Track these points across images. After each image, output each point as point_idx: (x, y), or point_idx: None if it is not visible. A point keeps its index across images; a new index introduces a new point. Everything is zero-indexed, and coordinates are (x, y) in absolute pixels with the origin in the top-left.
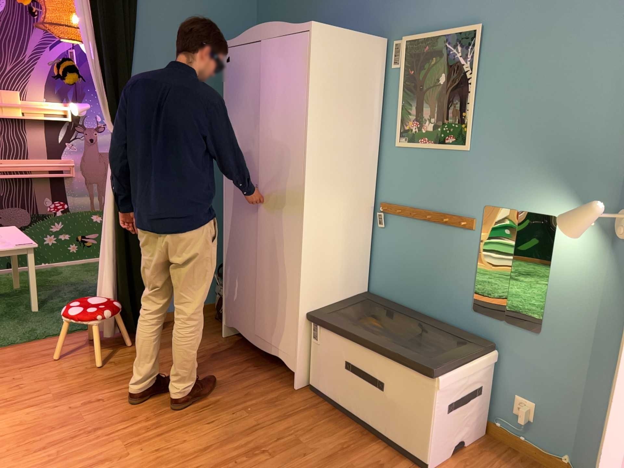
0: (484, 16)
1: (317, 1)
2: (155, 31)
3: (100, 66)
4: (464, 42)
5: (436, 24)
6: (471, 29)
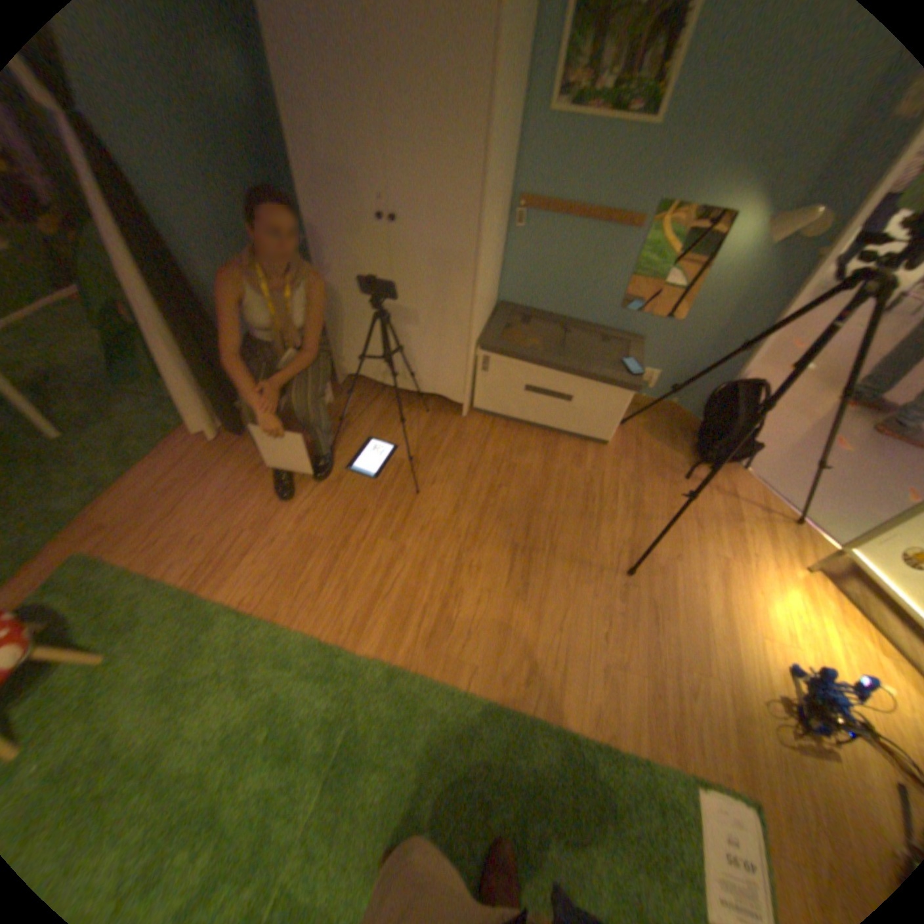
0: None
1: None
2: None
3: None
4: None
5: None
6: None
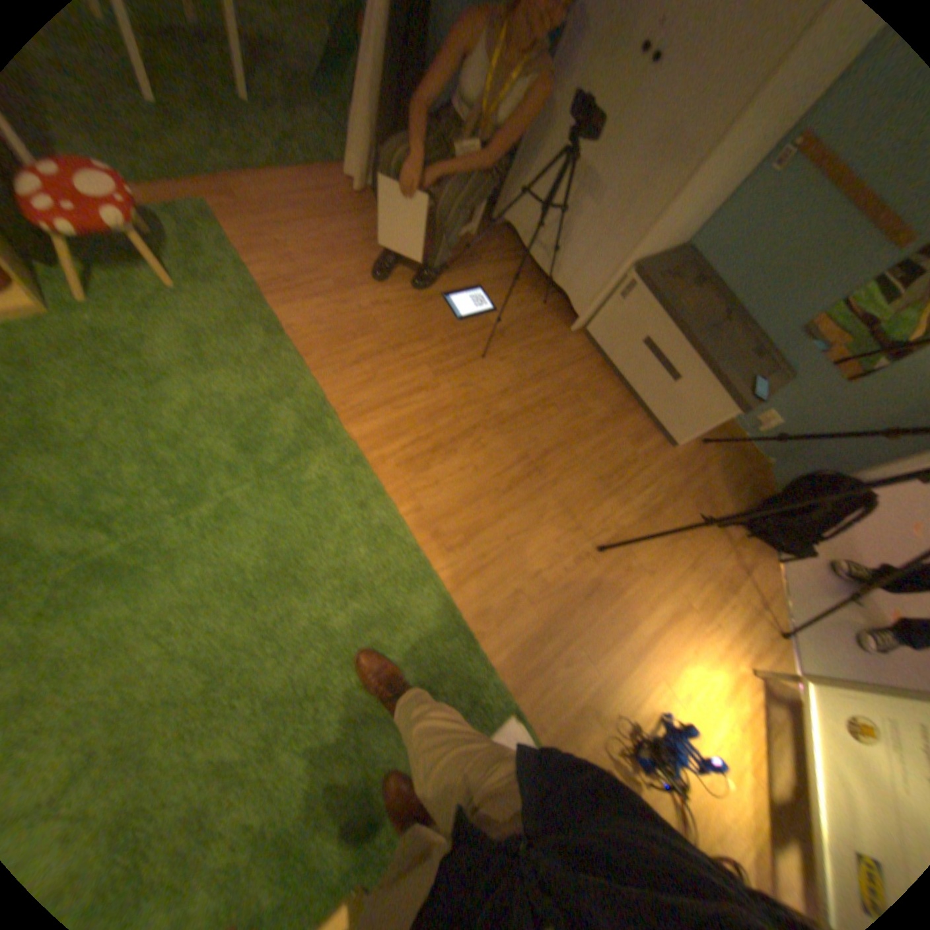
0: None
1: None
2: None
3: None
4: None
5: None
6: None
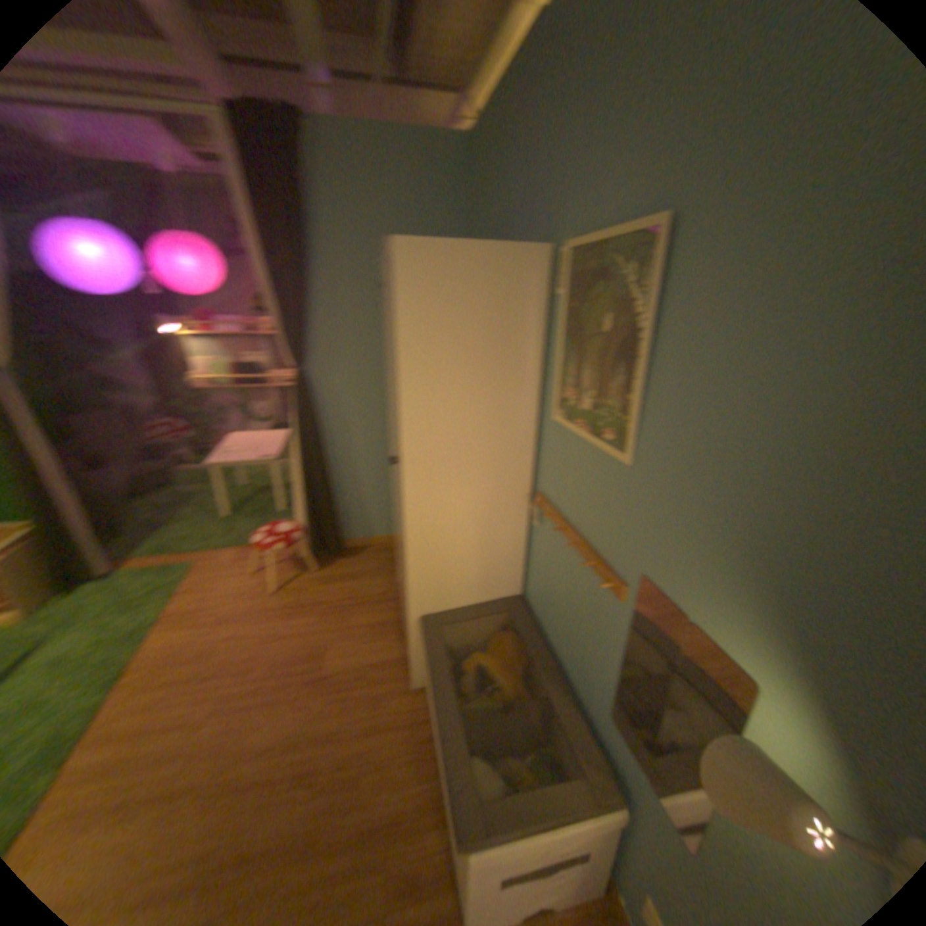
0: (683, 185)
1: (501, 186)
2: (335, 251)
3: (271, 299)
4: (641, 248)
5: (610, 212)
6: (653, 219)
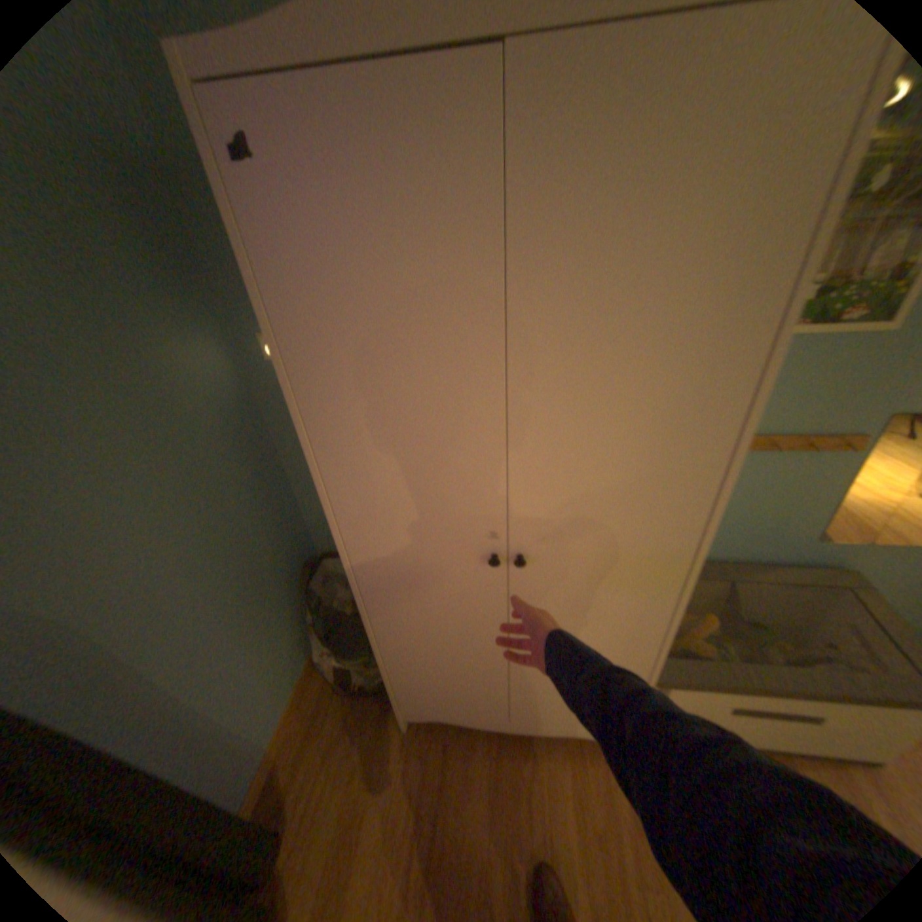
0: None
1: None
2: None
3: None
4: None
5: None
6: None
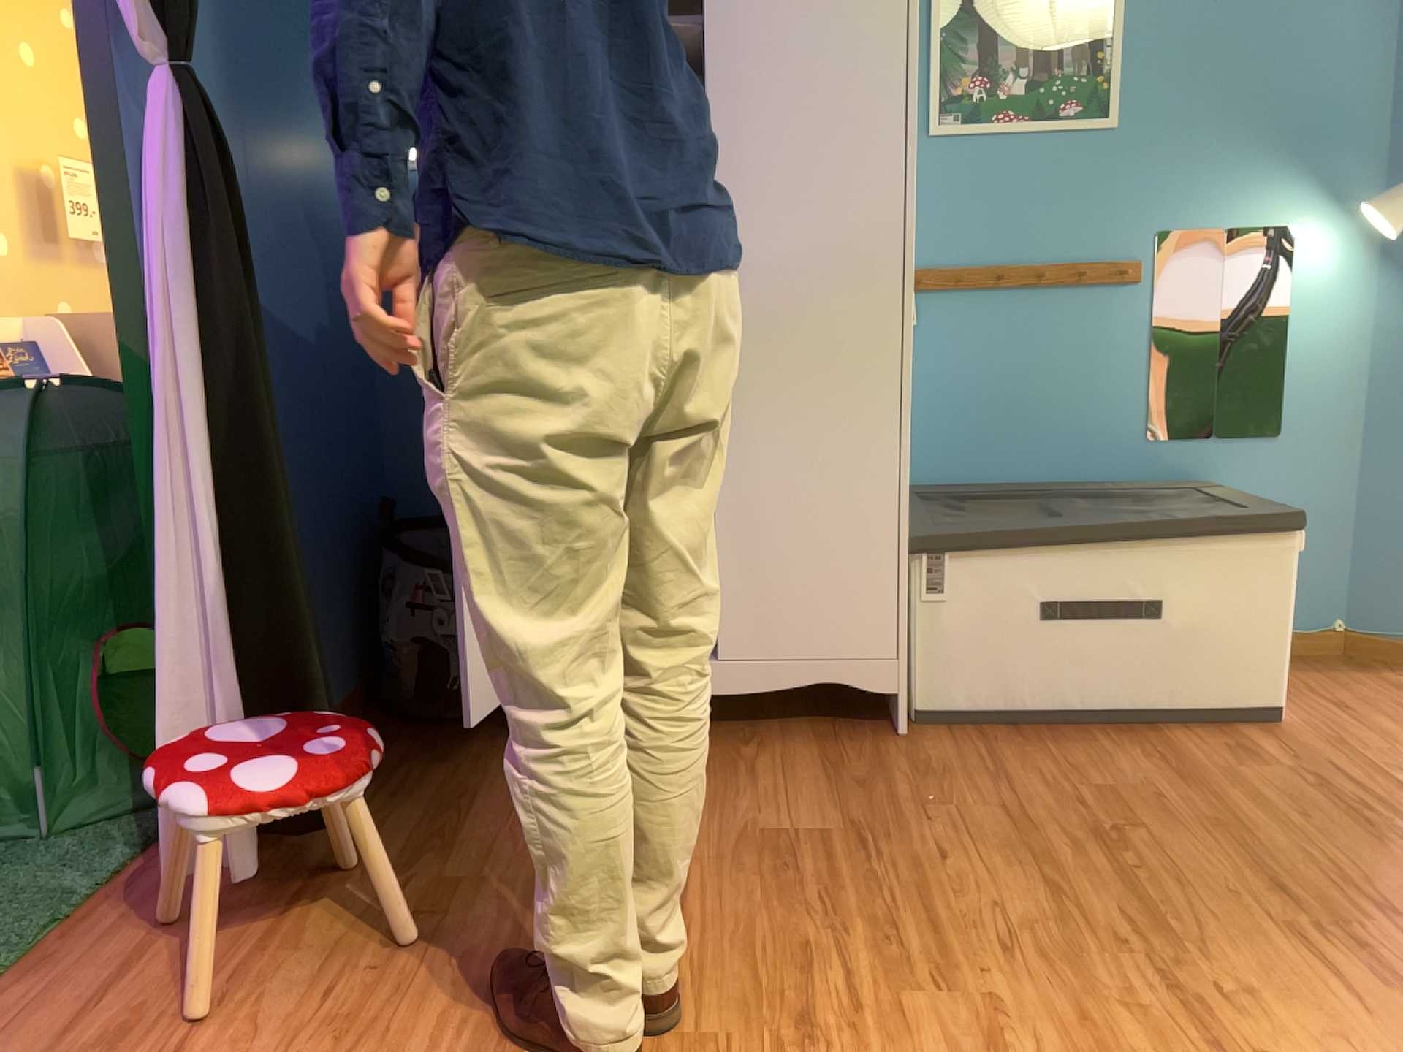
0: None
1: None
2: None
3: None
4: None
5: None
6: None
